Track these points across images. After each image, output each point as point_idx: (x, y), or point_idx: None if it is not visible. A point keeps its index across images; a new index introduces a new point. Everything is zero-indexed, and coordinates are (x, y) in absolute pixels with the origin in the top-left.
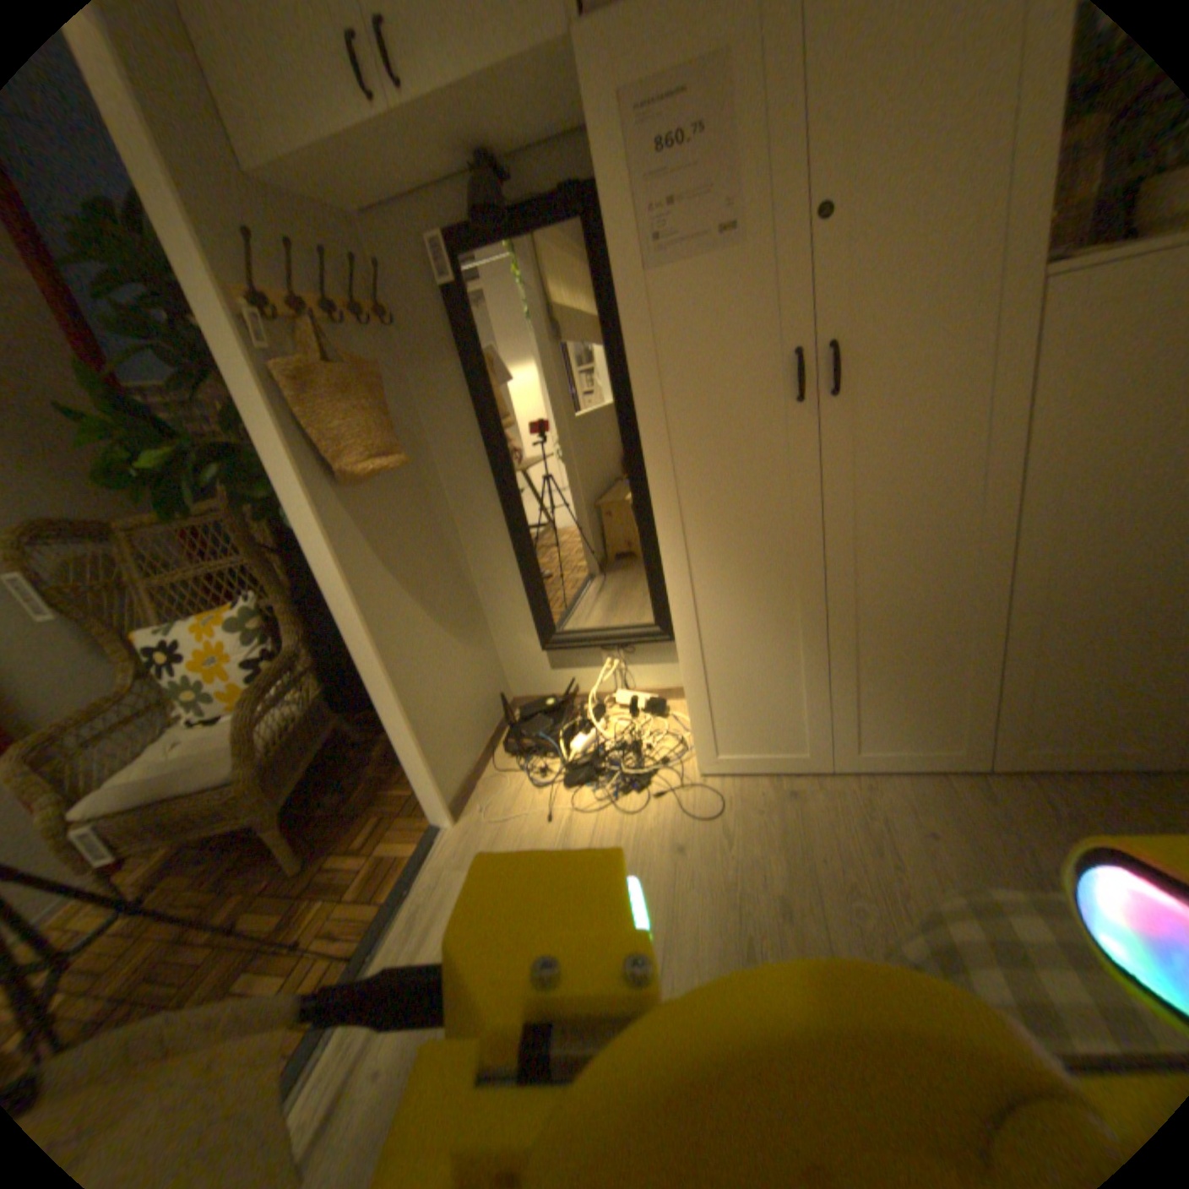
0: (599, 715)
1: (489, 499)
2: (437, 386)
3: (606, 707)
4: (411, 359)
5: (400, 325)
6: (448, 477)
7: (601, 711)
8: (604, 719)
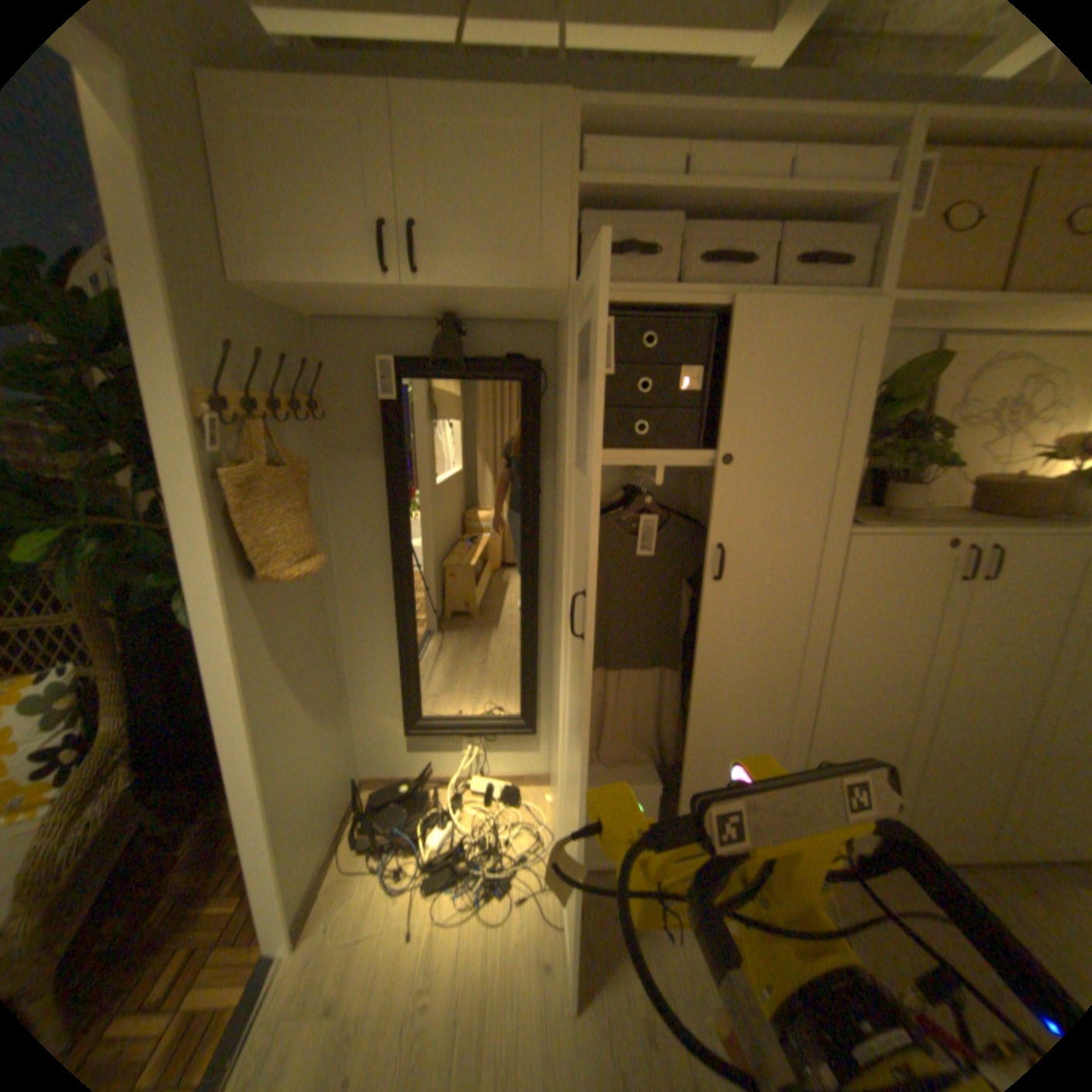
0: (452, 804)
1: (380, 587)
2: (351, 480)
3: (460, 797)
4: (329, 451)
5: (326, 421)
6: (341, 562)
7: (458, 803)
8: (460, 812)
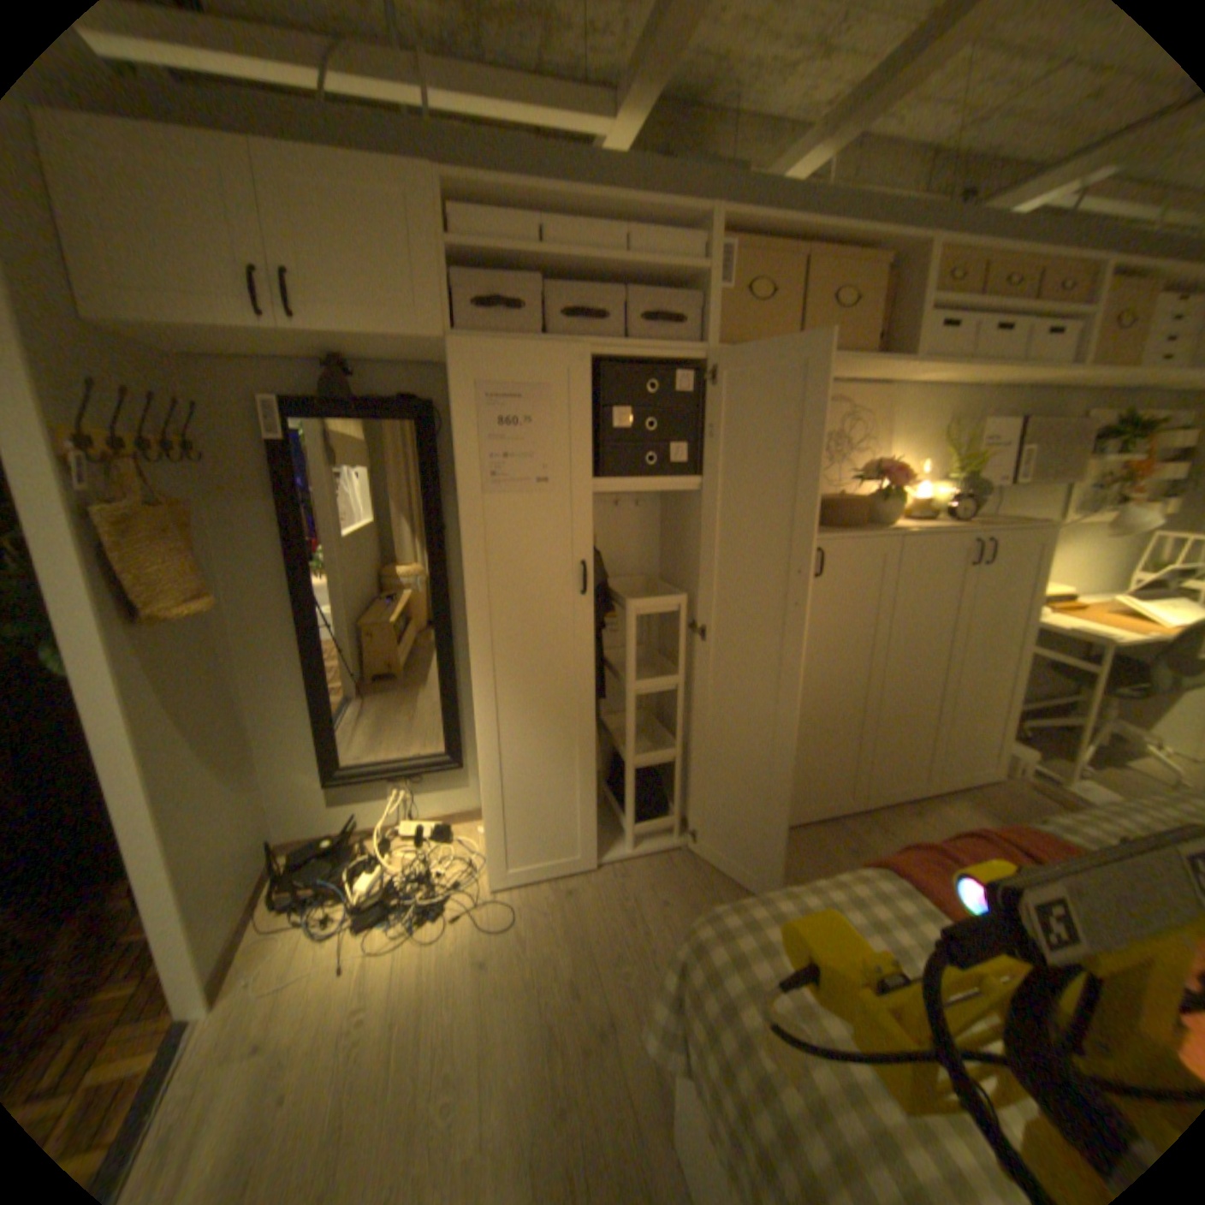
0: (380, 852)
1: (281, 636)
2: (238, 525)
3: (389, 843)
4: (210, 495)
5: (204, 463)
6: (233, 612)
7: (386, 848)
8: (389, 856)
